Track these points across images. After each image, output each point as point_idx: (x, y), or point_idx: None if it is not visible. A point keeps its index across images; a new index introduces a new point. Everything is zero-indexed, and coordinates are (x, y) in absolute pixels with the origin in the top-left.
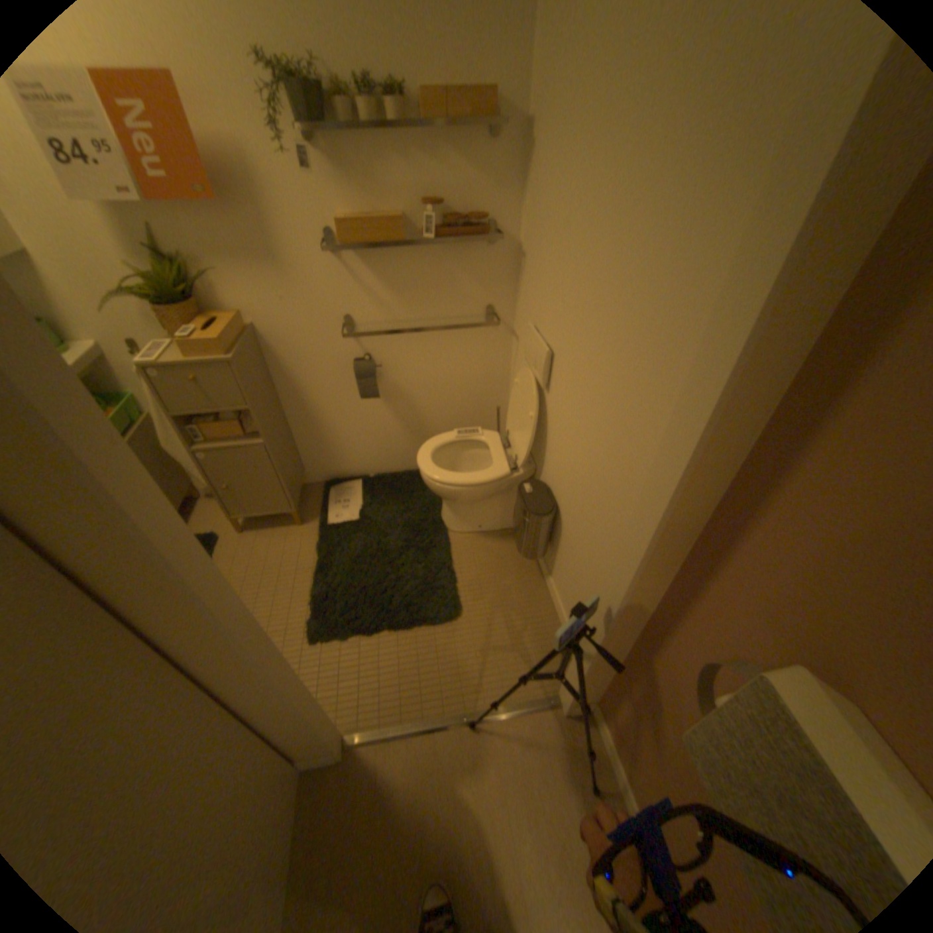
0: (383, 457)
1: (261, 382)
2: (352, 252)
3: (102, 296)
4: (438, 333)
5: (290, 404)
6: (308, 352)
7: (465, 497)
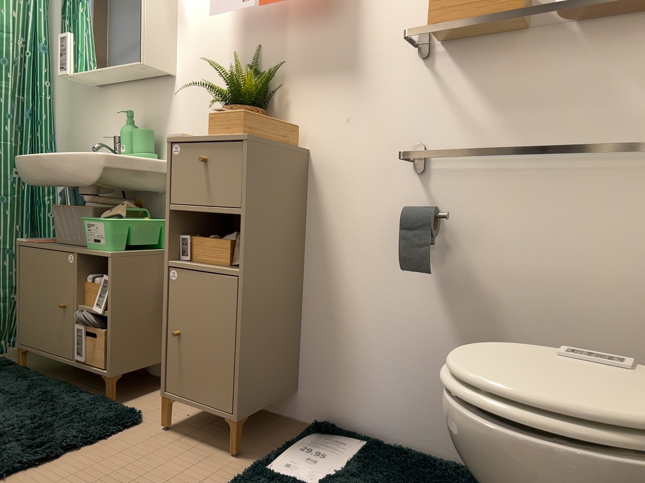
0: (419, 410)
1: (282, 204)
2: (448, 53)
3: (202, 113)
4: (565, 178)
5: (314, 266)
6: (357, 191)
7: (529, 469)
